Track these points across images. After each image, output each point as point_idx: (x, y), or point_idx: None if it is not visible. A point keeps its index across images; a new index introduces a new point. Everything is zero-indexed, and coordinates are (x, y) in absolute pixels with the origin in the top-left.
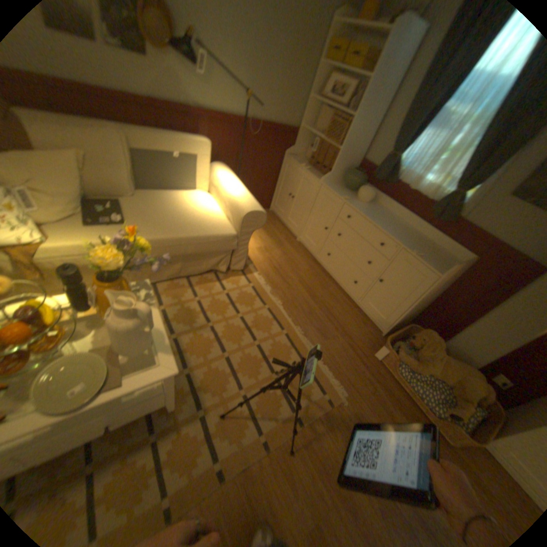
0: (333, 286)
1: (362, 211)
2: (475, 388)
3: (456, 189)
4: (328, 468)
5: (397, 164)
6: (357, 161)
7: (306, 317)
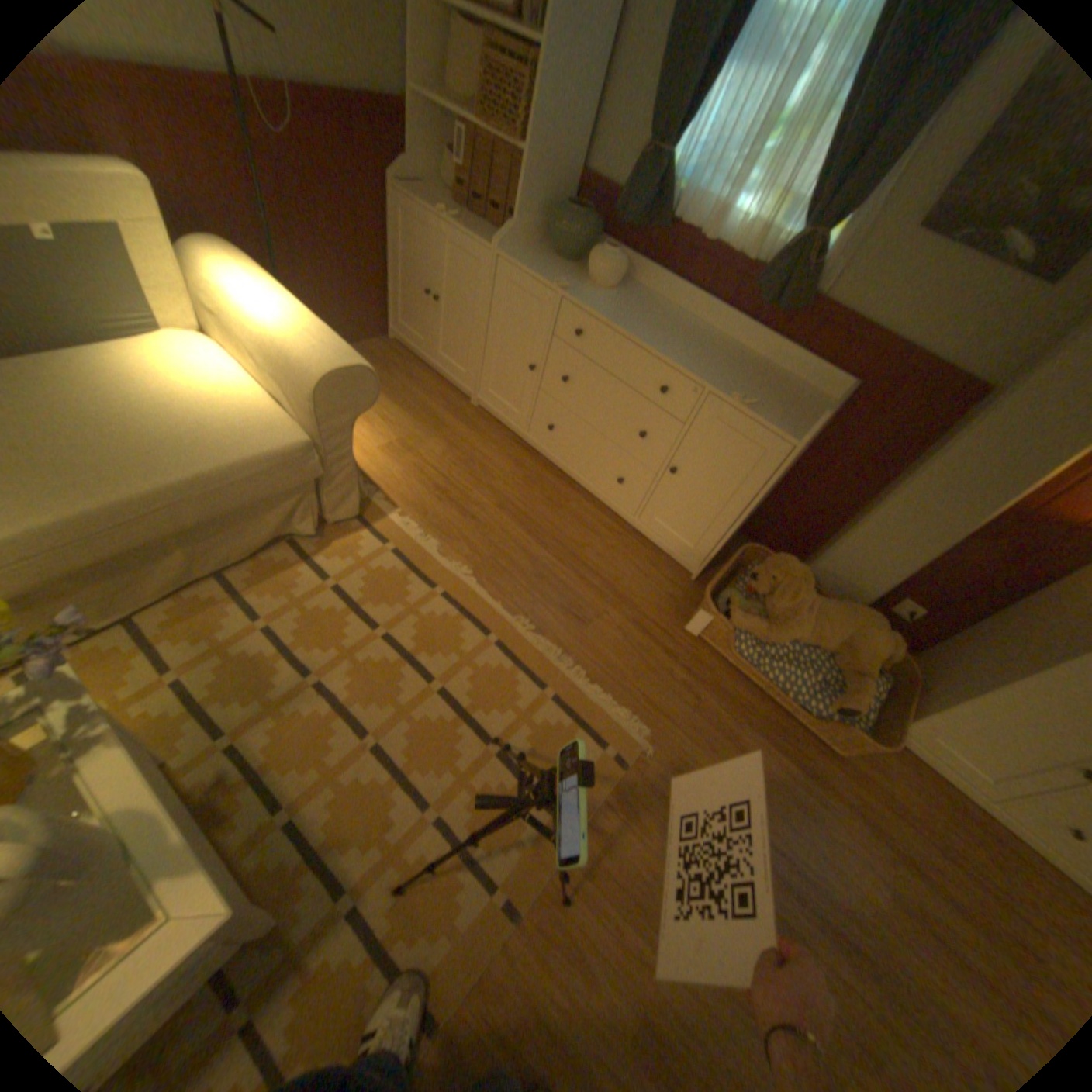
0: (575, 496)
1: (608, 314)
2: (874, 646)
3: (806, 228)
4: (641, 896)
5: (667, 176)
6: (571, 178)
7: (532, 587)
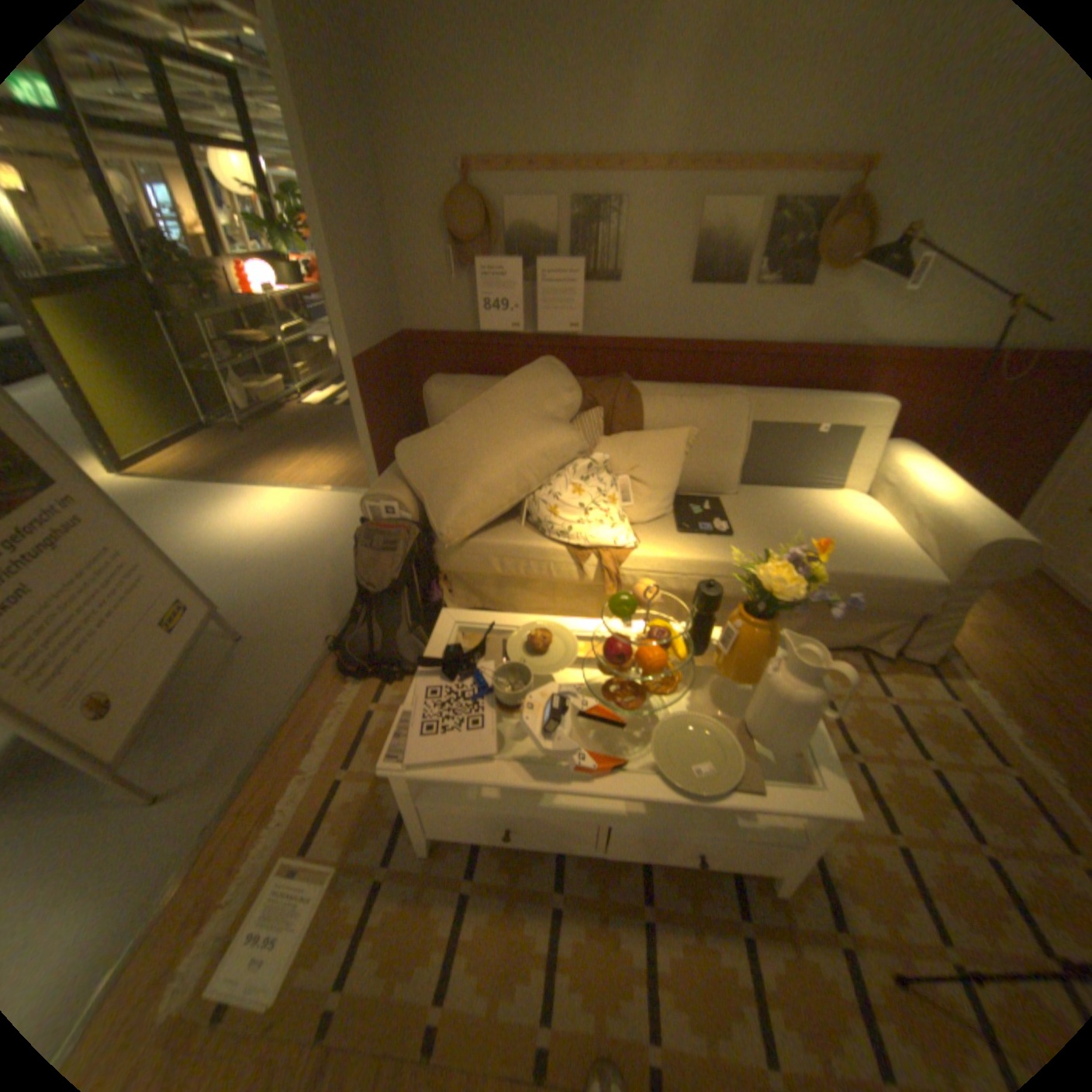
0: None
1: None
2: None
3: None
4: None
5: None
6: None
7: None
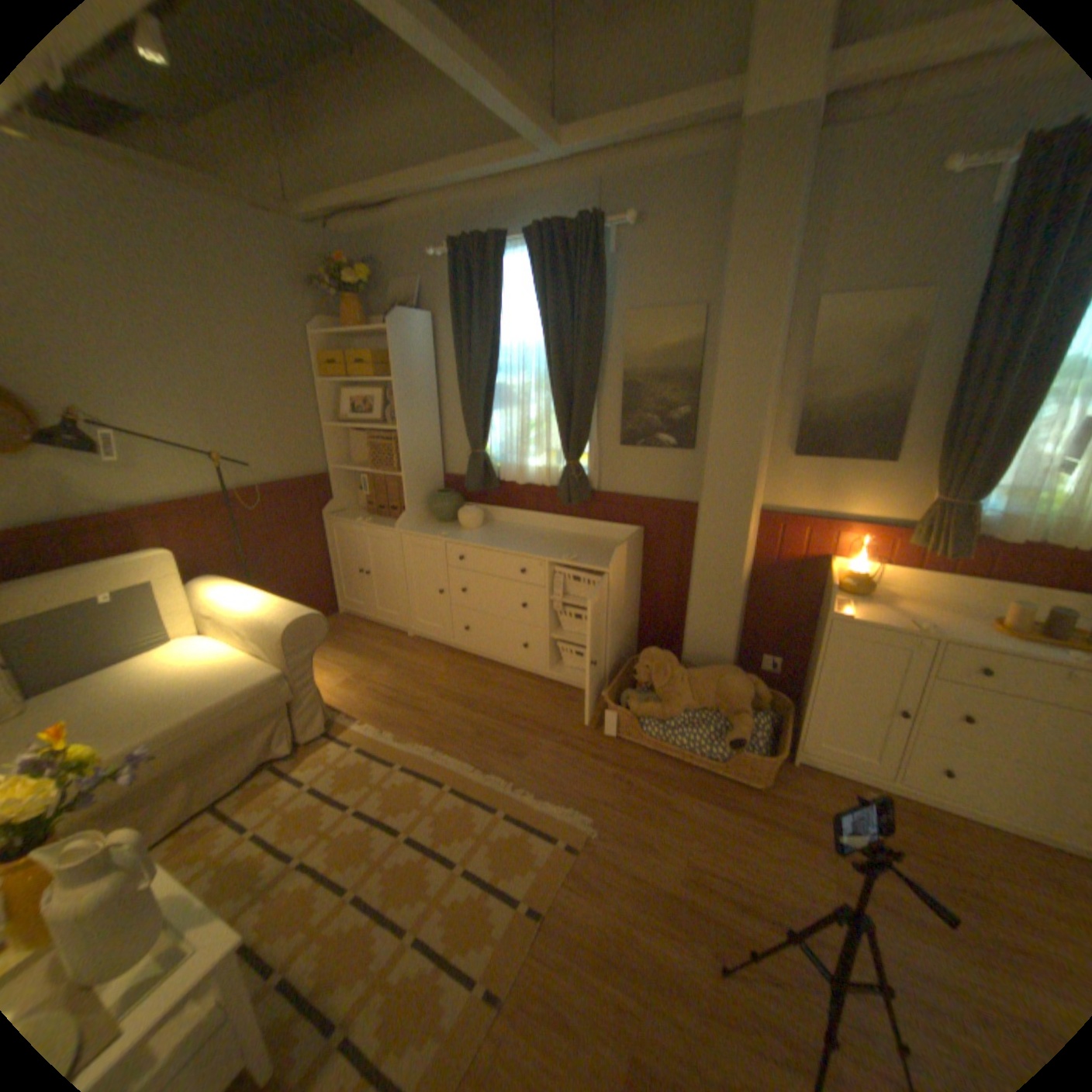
0: (499, 671)
1: (475, 541)
2: (734, 688)
3: (565, 463)
4: (607, 954)
5: (486, 463)
6: (437, 480)
7: (473, 744)
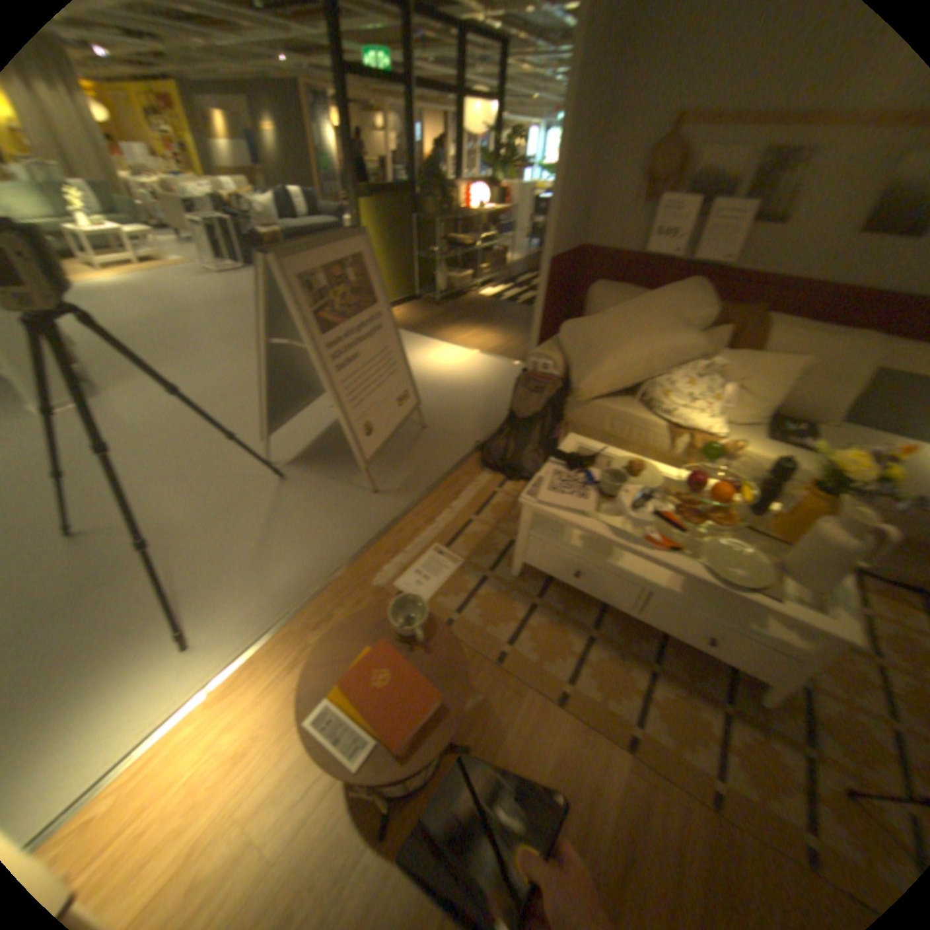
0: None
1: None
2: None
3: None
4: None
5: None
6: None
7: None
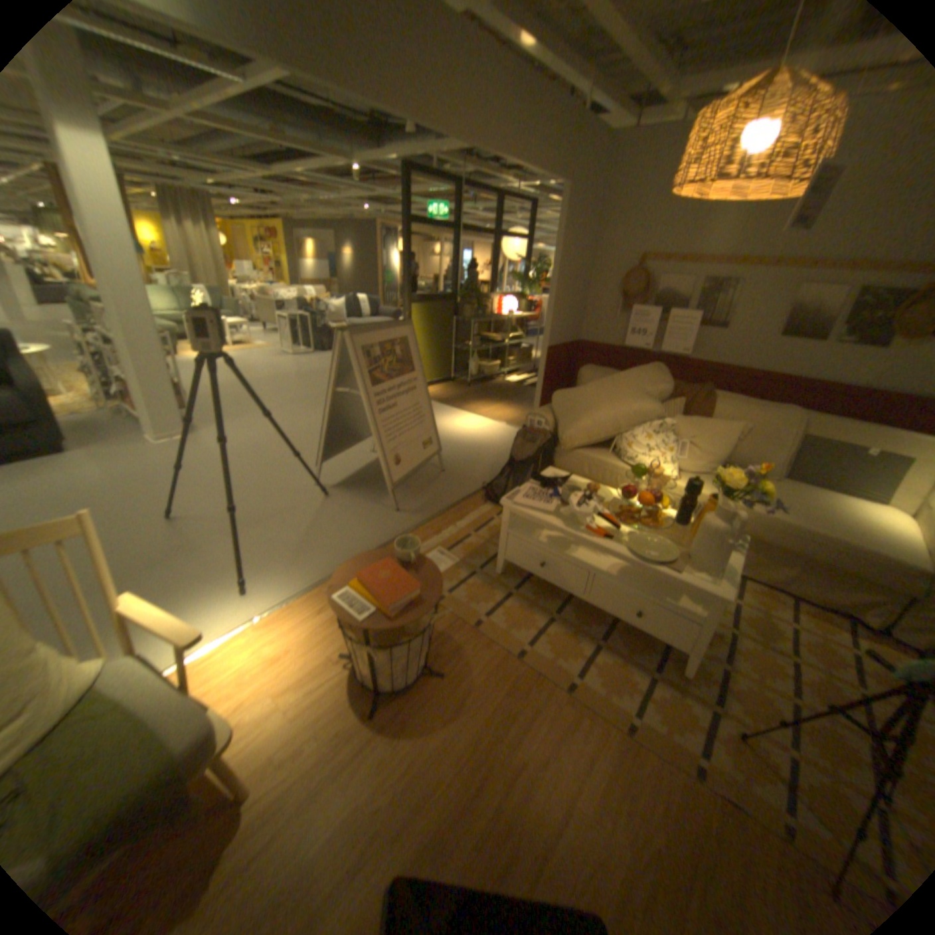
0: None
1: None
2: None
3: None
4: None
5: None
6: None
7: None
